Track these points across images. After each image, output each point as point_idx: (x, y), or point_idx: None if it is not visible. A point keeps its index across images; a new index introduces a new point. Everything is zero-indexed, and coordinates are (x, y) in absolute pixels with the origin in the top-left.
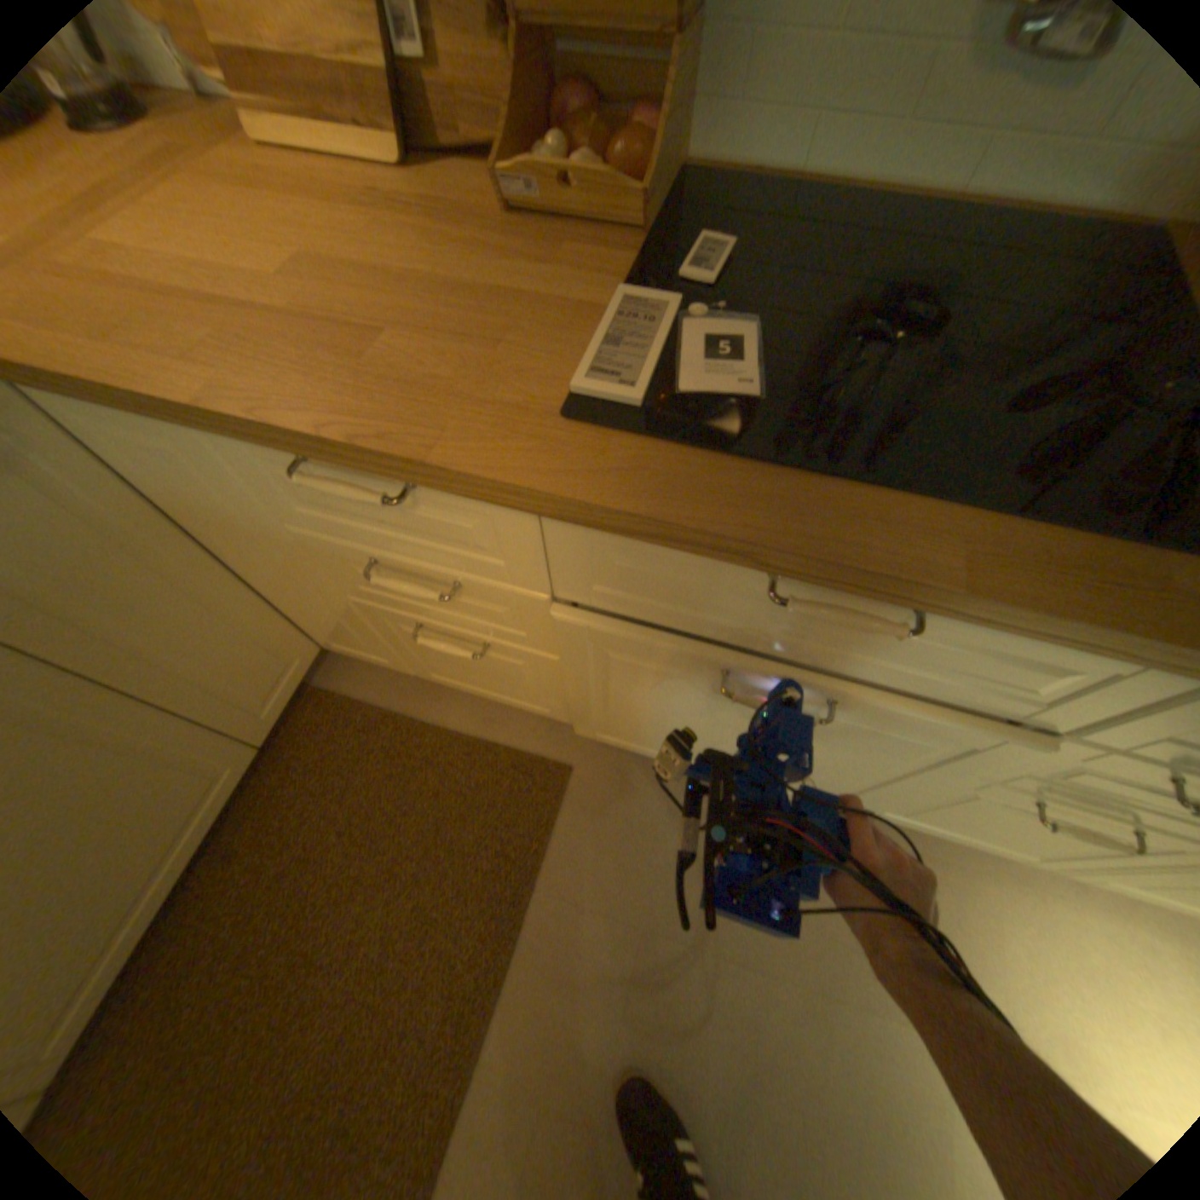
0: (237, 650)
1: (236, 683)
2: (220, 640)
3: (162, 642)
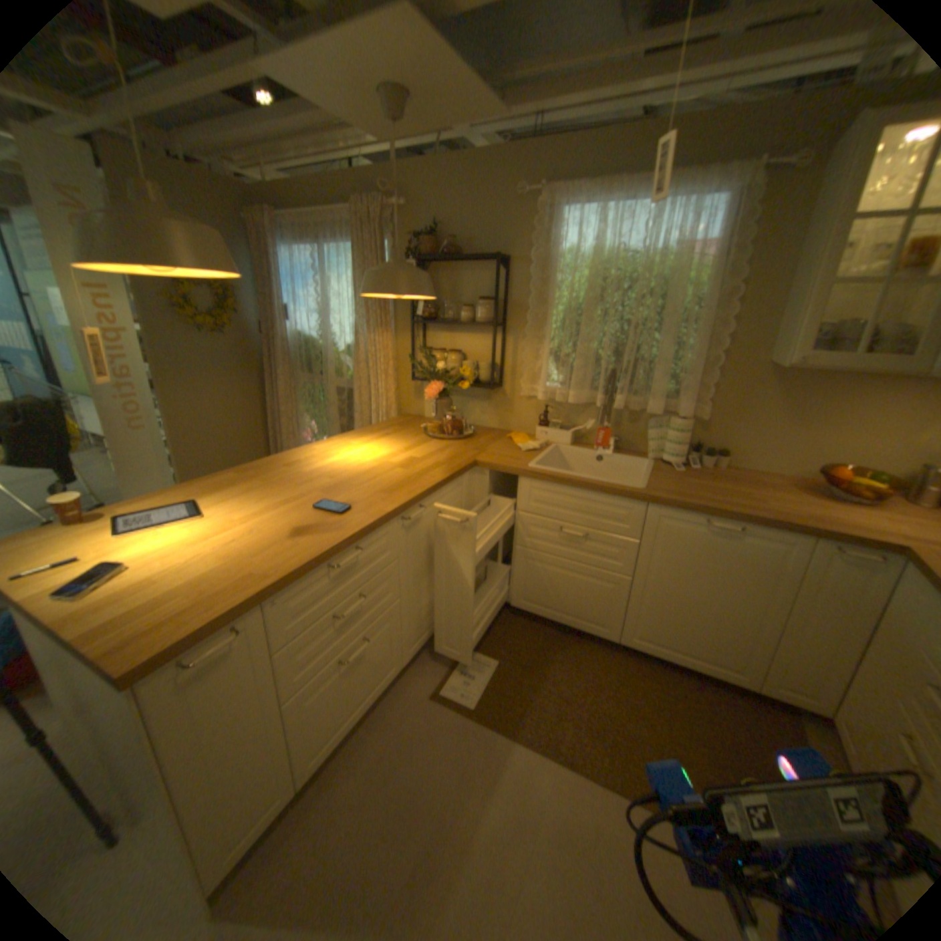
0: (819, 669)
1: (800, 674)
2: (823, 660)
3: (815, 636)
